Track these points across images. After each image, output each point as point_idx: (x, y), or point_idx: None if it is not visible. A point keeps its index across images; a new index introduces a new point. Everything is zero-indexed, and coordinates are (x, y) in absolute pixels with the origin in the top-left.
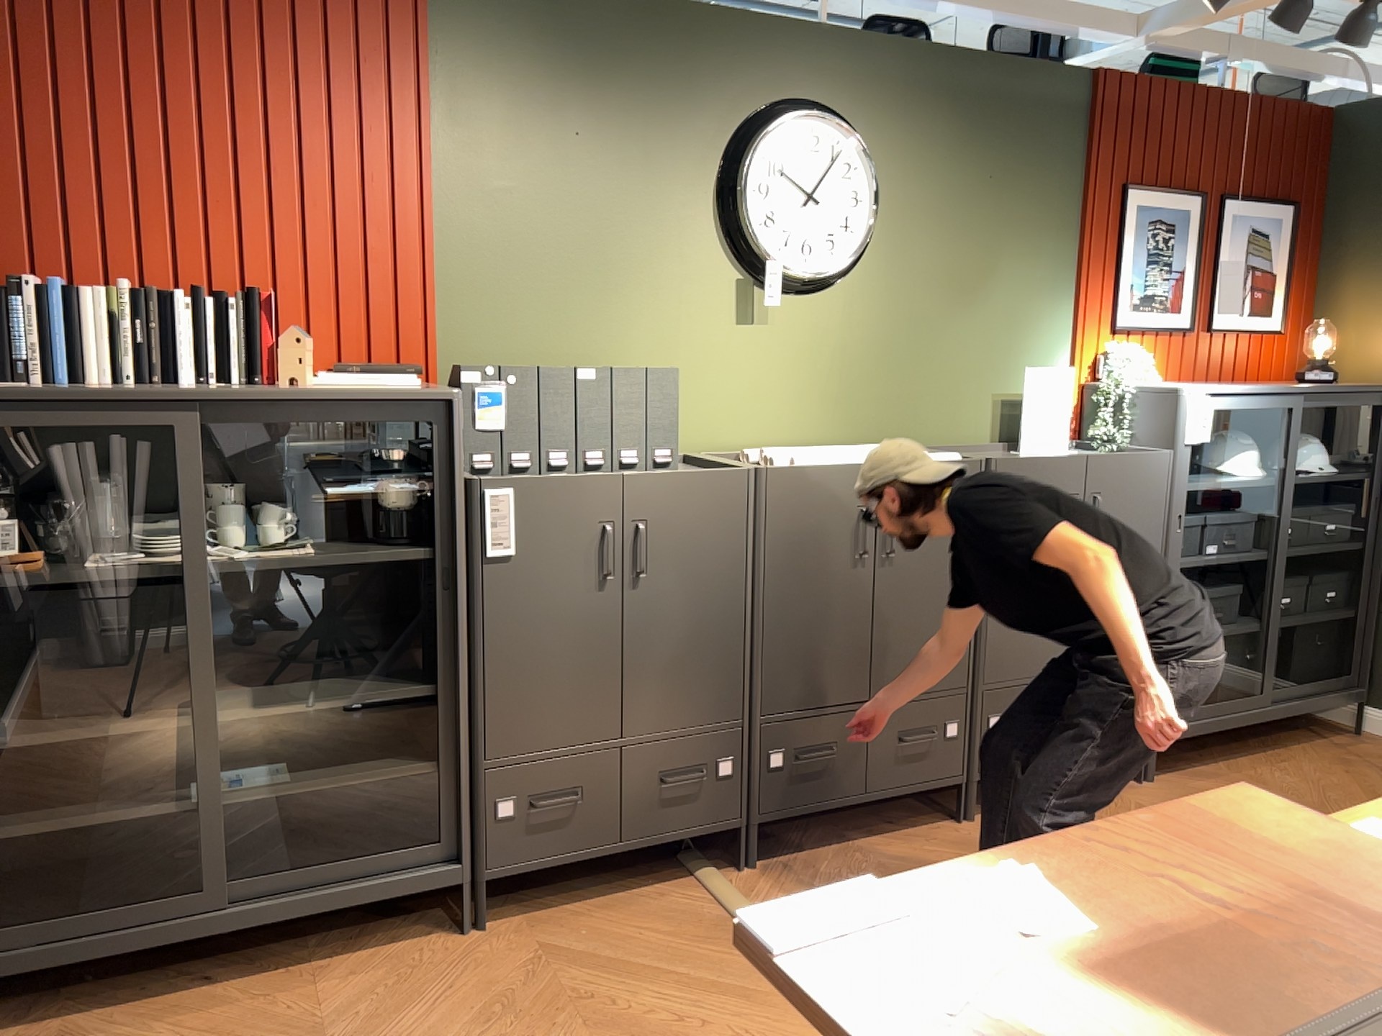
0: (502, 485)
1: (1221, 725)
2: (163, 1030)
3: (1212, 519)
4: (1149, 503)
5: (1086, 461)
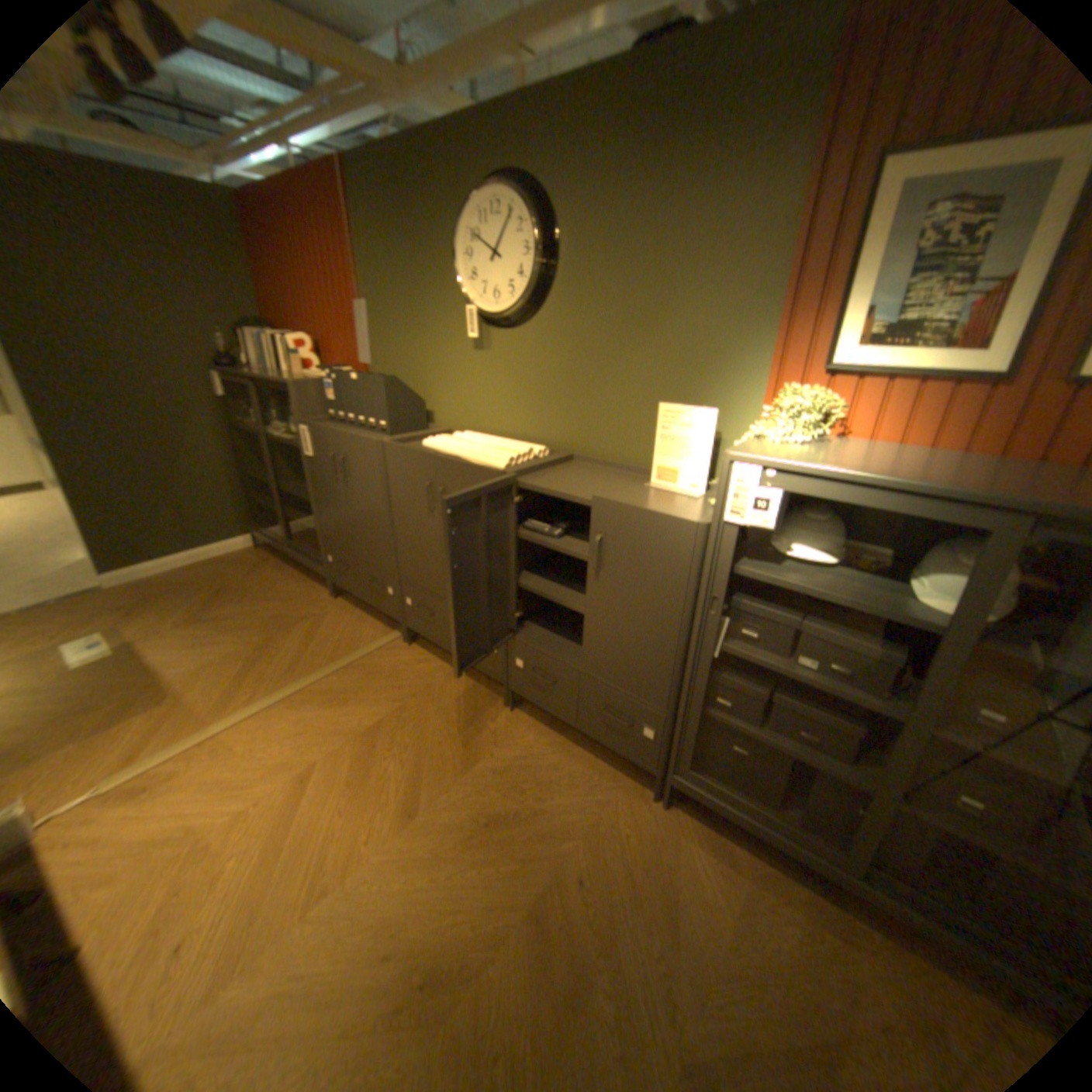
0: (304, 425)
1: (759, 832)
2: (268, 572)
3: (814, 630)
4: (663, 566)
5: (589, 501)
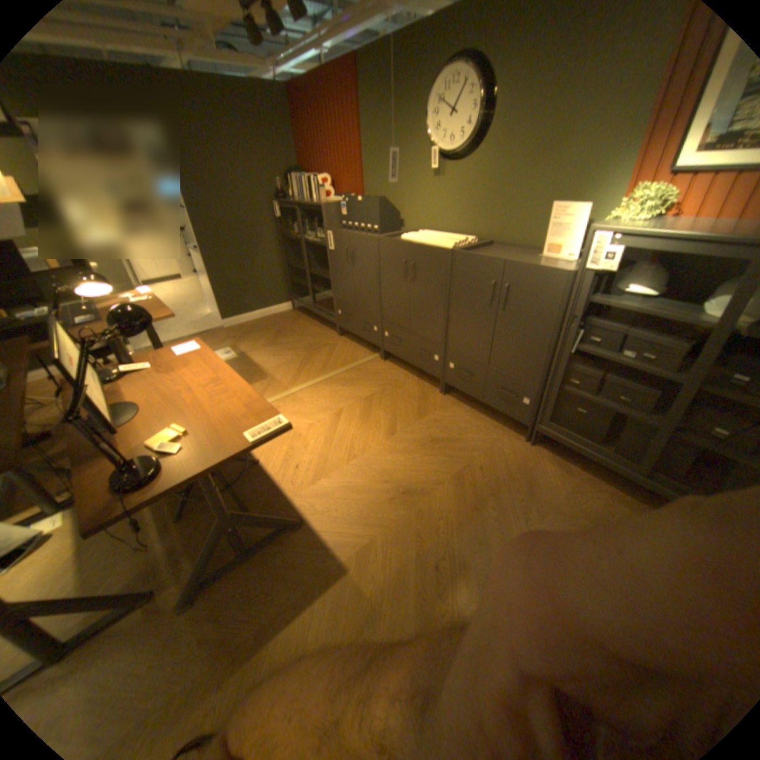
0: (334, 230)
1: (592, 454)
2: (306, 322)
3: (642, 333)
4: (551, 297)
5: (508, 261)
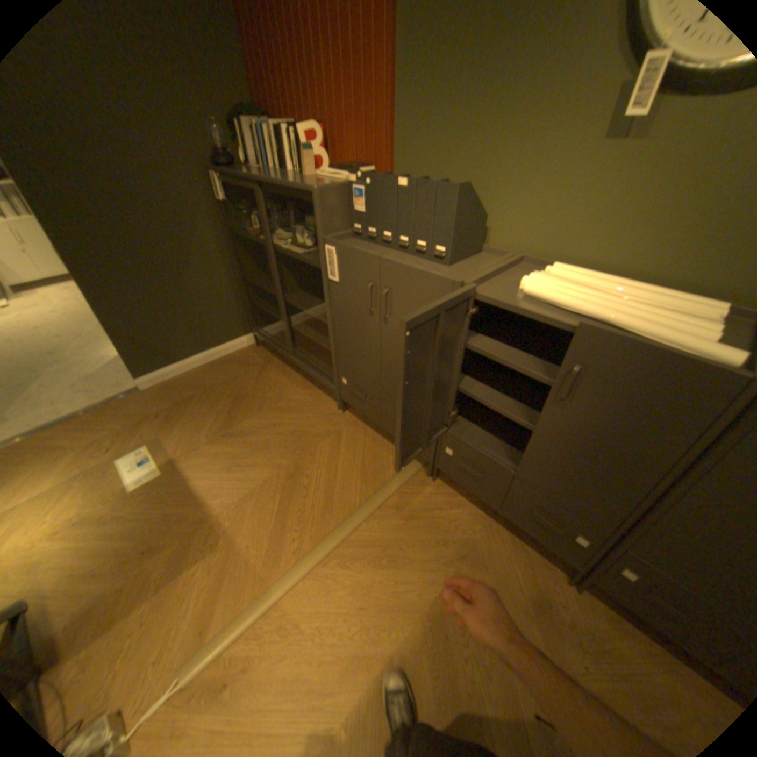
0: (333, 245)
1: None
2: (276, 375)
3: None
4: None
5: None
